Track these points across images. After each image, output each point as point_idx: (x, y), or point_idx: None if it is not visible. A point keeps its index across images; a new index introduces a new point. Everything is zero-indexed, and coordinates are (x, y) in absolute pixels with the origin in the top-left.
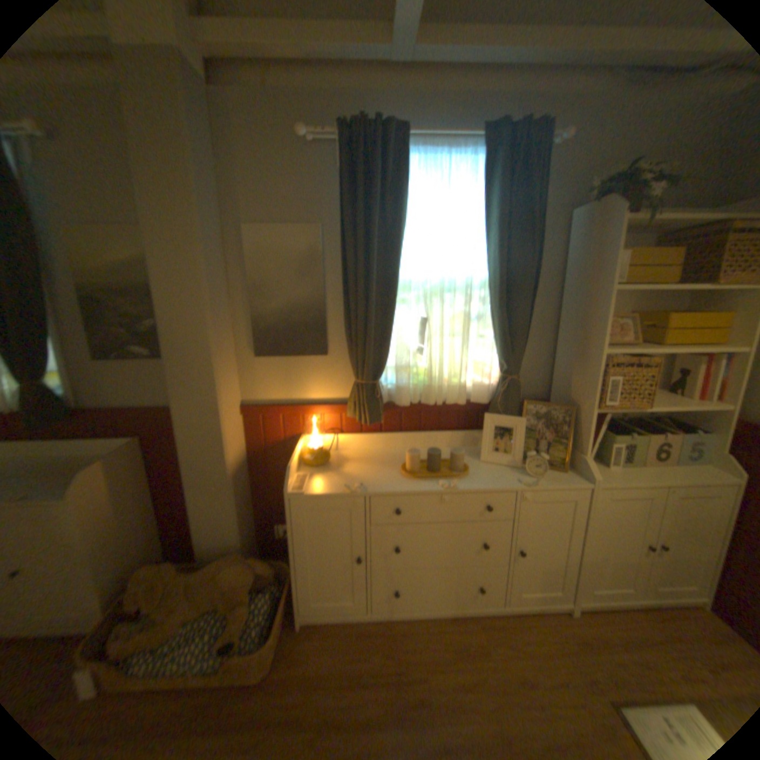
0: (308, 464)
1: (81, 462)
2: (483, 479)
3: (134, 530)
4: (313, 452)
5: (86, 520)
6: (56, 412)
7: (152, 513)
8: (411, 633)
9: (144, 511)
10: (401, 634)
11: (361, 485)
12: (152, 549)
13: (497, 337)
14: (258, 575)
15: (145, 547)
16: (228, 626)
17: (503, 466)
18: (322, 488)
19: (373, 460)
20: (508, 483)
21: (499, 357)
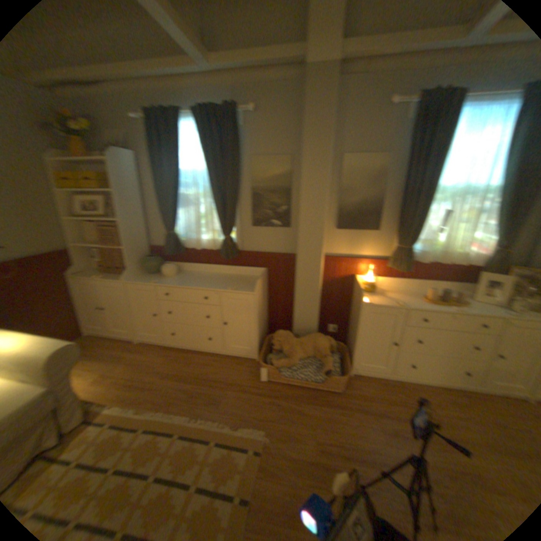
0: (365, 289)
1: (240, 276)
2: (479, 309)
3: (263, 313)
4: (368, 284)
5: (257, 302)
6: (234, 250)
7: (266, 307)
8: (417, 389)
9: (265, 305)
10: (411, 388)
11: (402, 303)
12: (265, 325)
13: (499, 225)
14: (331, 344)
15: (264, 323)
16: (323, 363)
17: (491, 305)
18: (379, 302)
19: (400, 292)
20: (498, 314)
21: (498, 237)
